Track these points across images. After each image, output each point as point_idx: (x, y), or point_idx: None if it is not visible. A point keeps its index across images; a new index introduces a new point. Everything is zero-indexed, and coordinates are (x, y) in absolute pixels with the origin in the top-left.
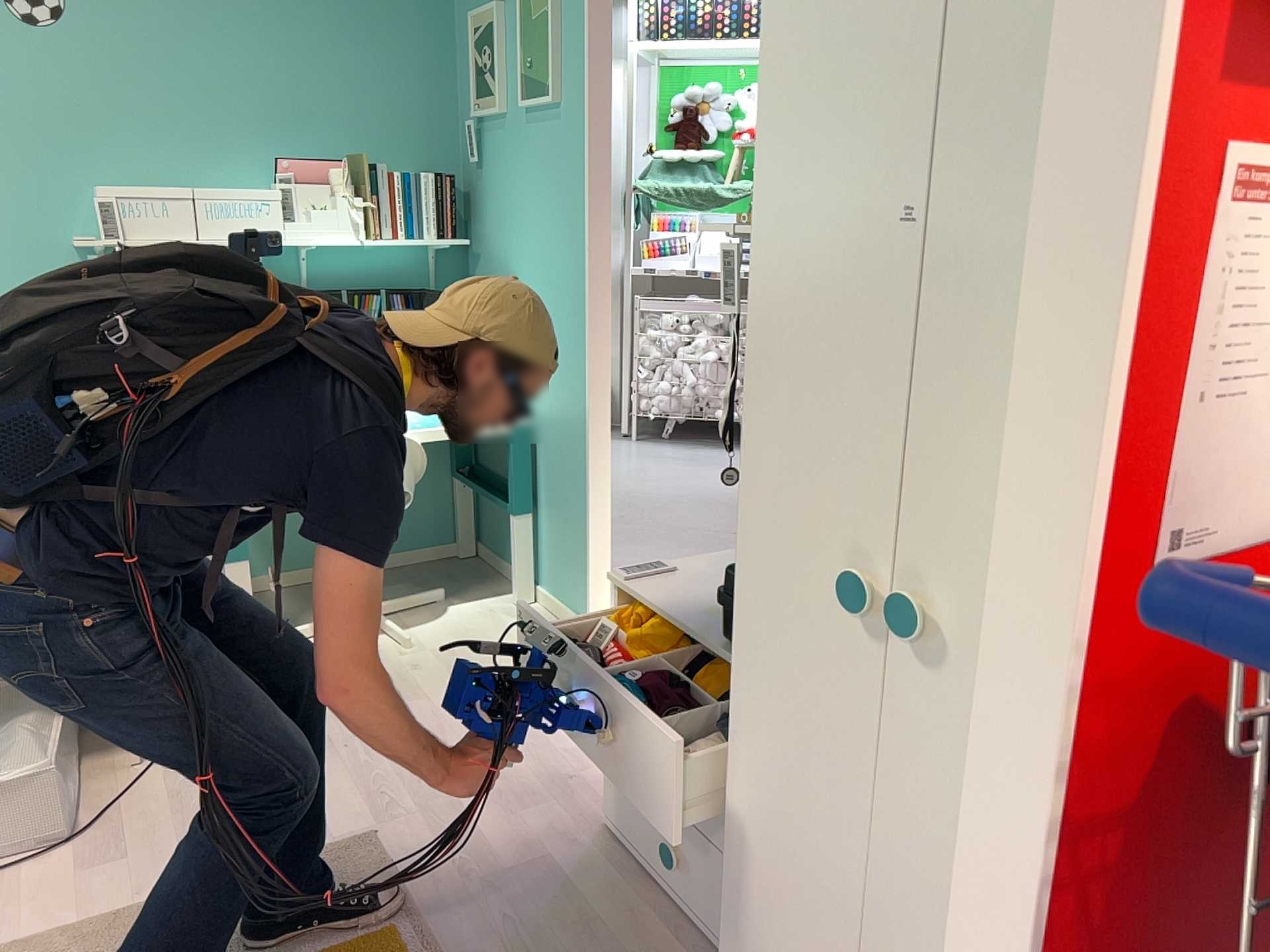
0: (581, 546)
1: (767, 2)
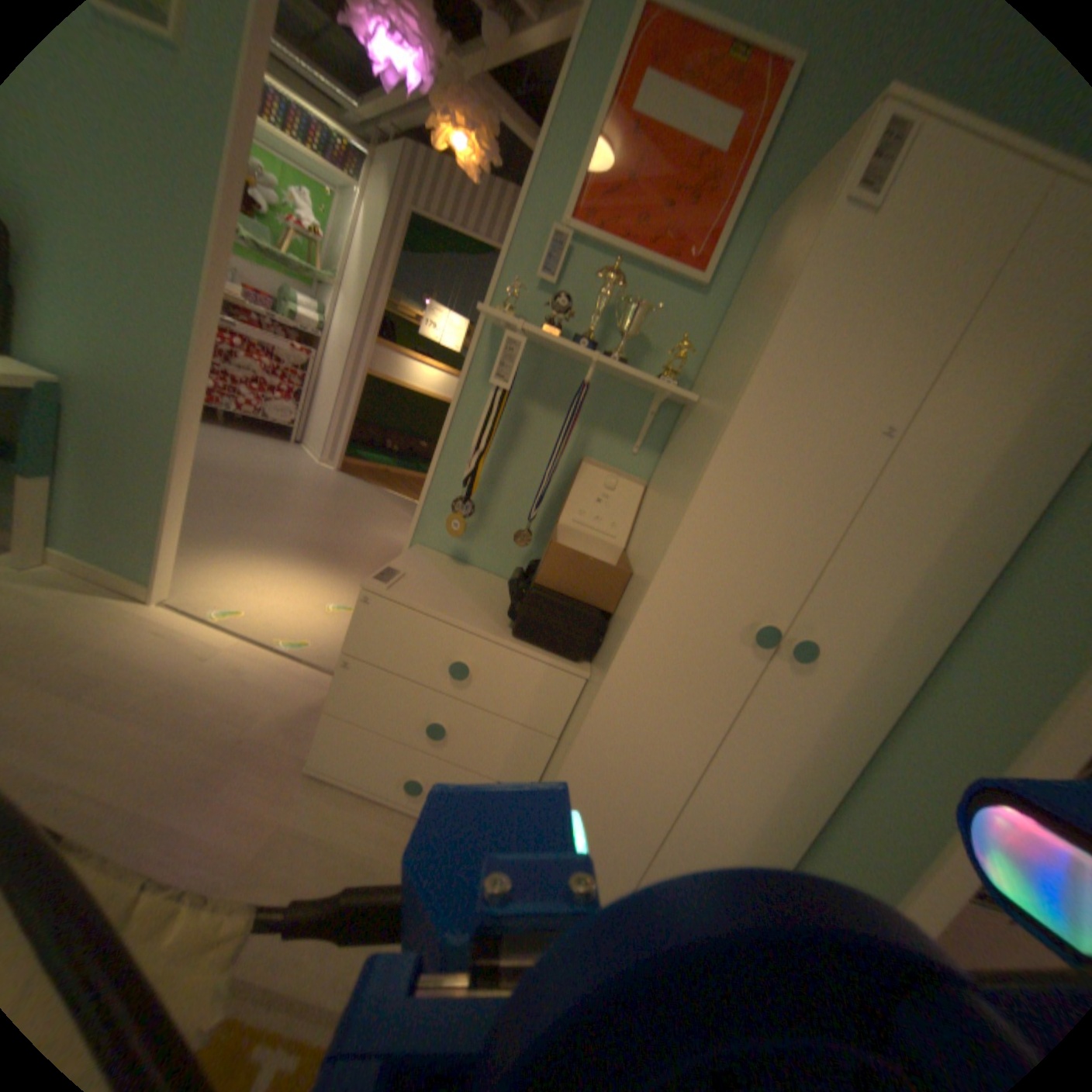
0: (147, 521)
1: (825, 242)
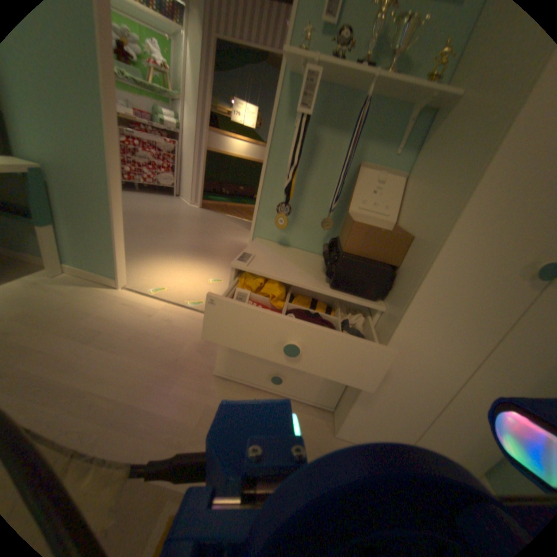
0: (106, 242)
1: None
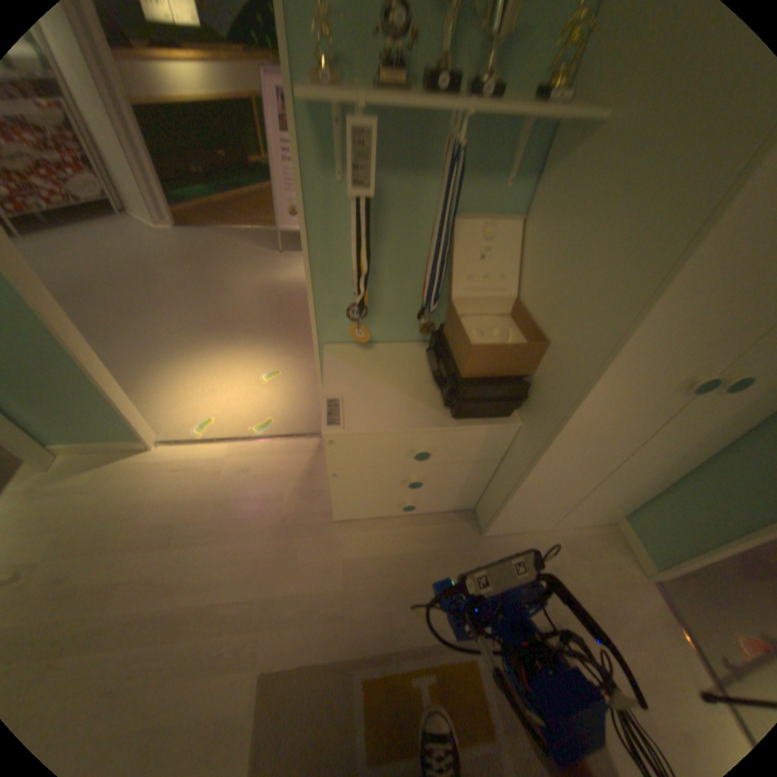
0: (96, 403)
1: None
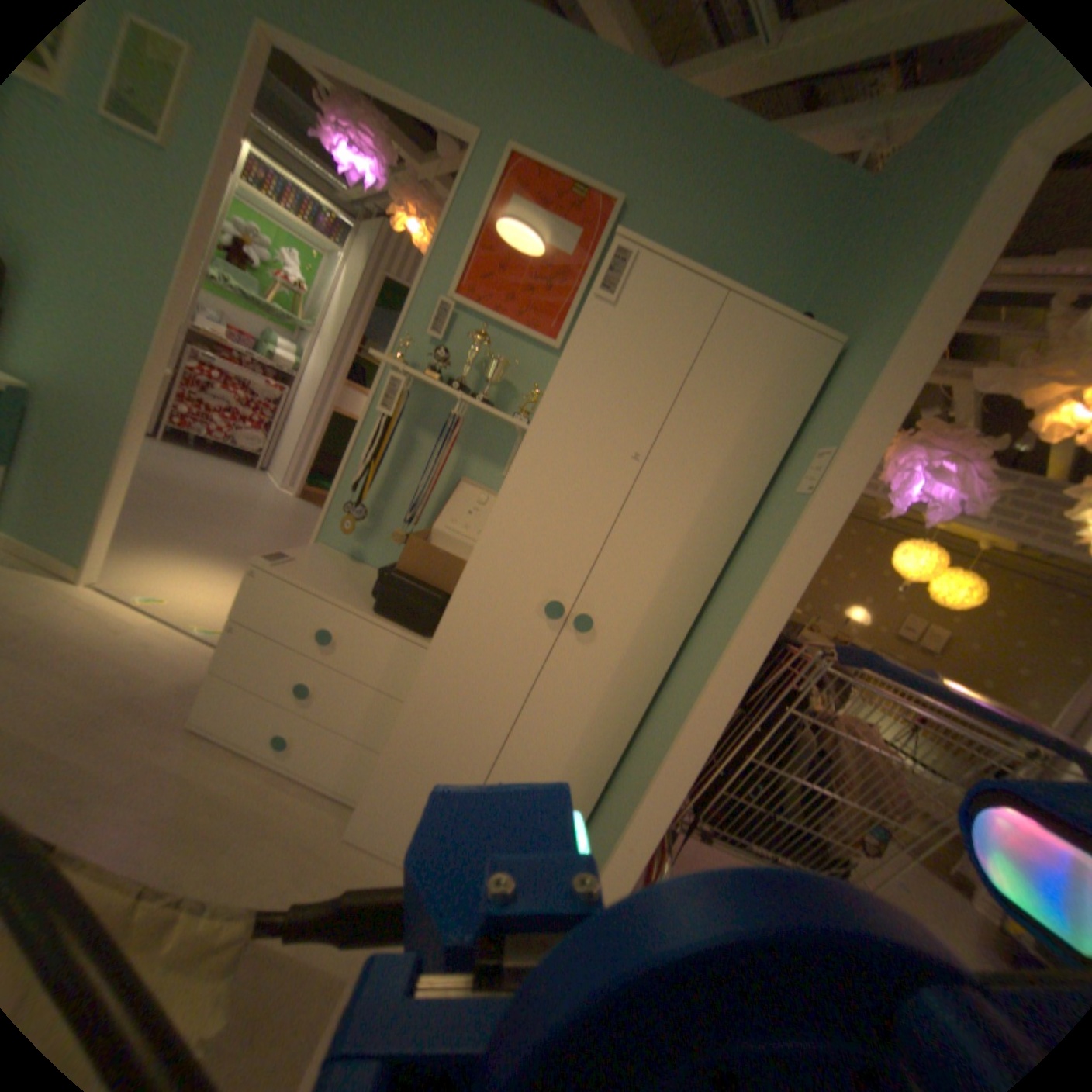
0: (87, 512)
1: (581, 322)
